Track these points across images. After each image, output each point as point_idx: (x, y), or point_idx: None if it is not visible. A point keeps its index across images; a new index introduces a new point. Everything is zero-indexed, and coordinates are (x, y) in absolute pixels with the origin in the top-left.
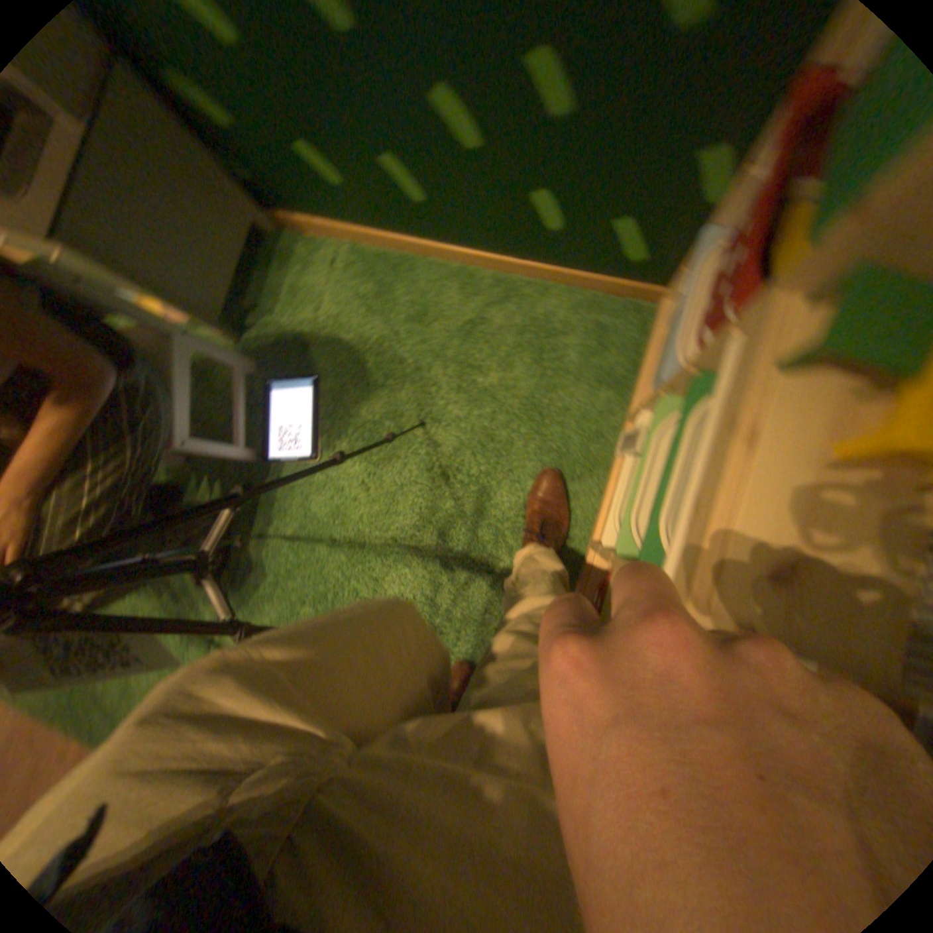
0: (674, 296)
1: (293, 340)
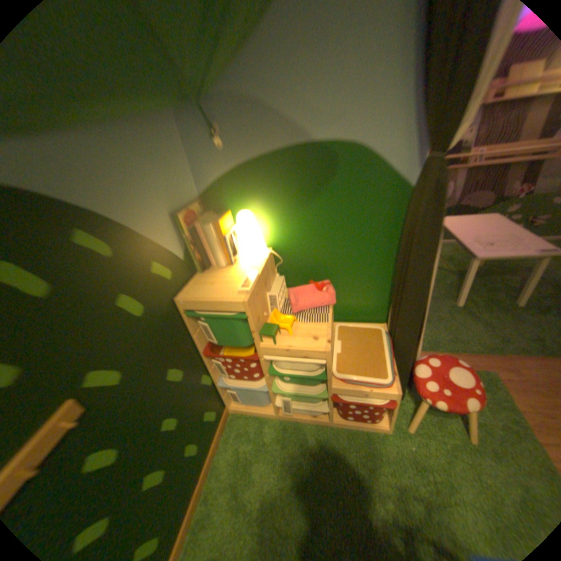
0: (229, 401)
1: None
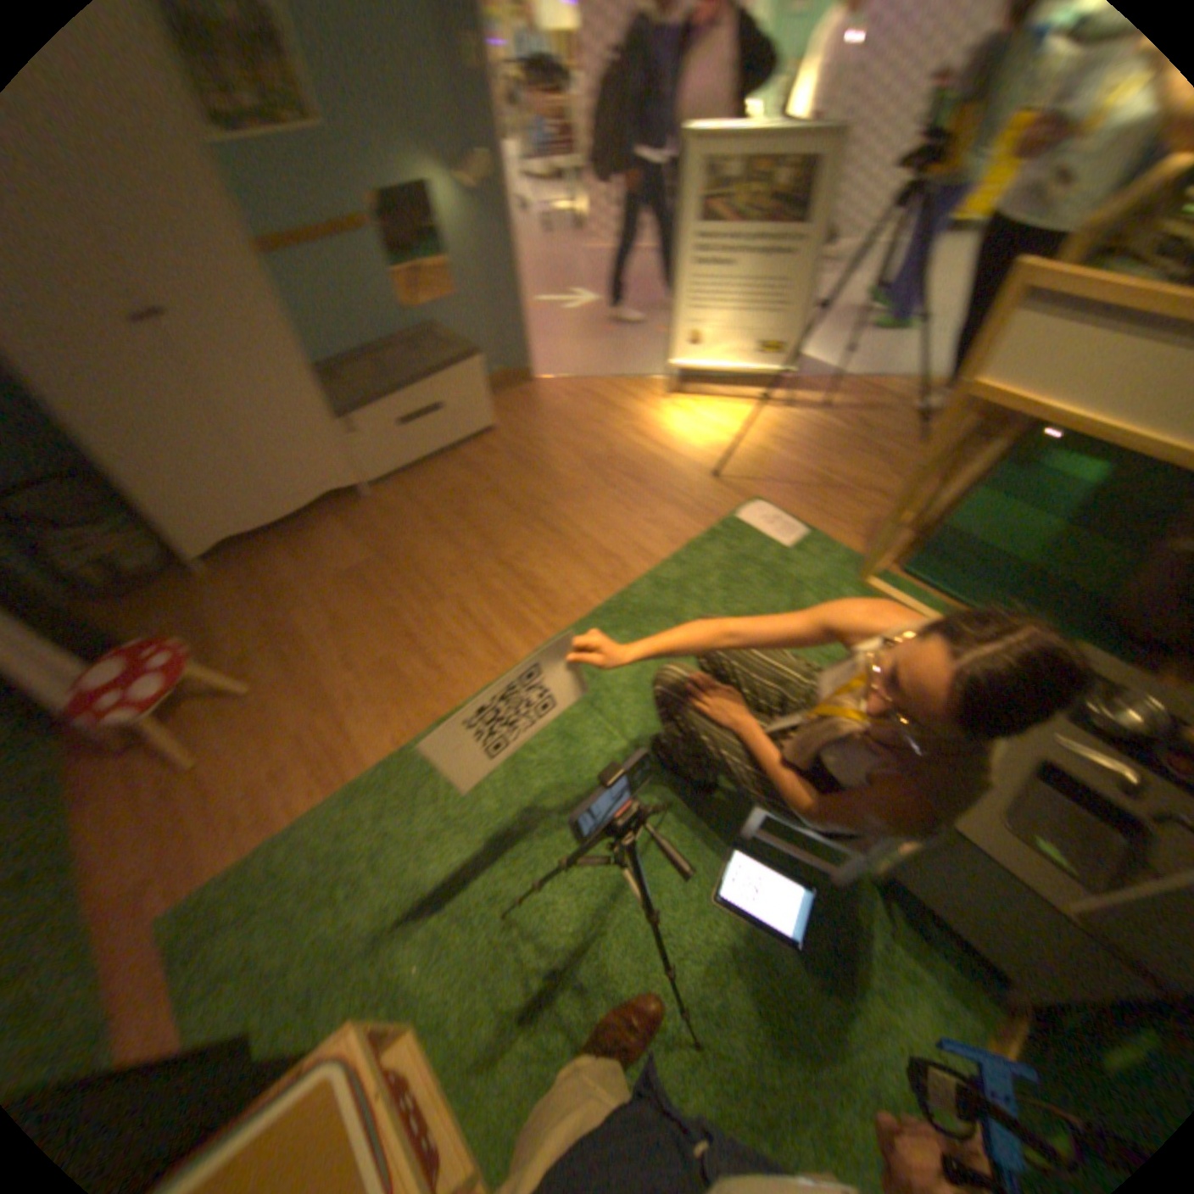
0: None
1: (854, 958)
